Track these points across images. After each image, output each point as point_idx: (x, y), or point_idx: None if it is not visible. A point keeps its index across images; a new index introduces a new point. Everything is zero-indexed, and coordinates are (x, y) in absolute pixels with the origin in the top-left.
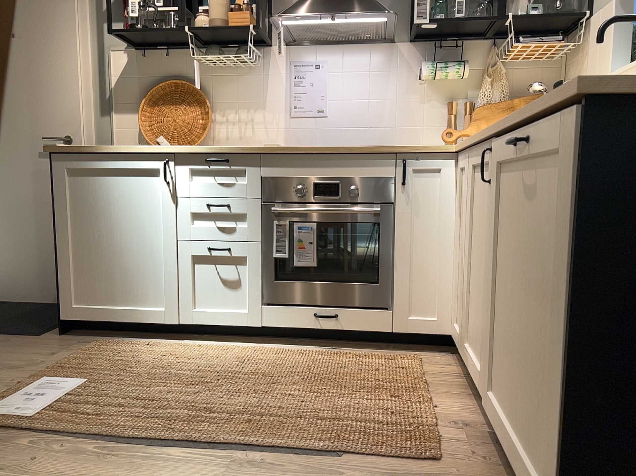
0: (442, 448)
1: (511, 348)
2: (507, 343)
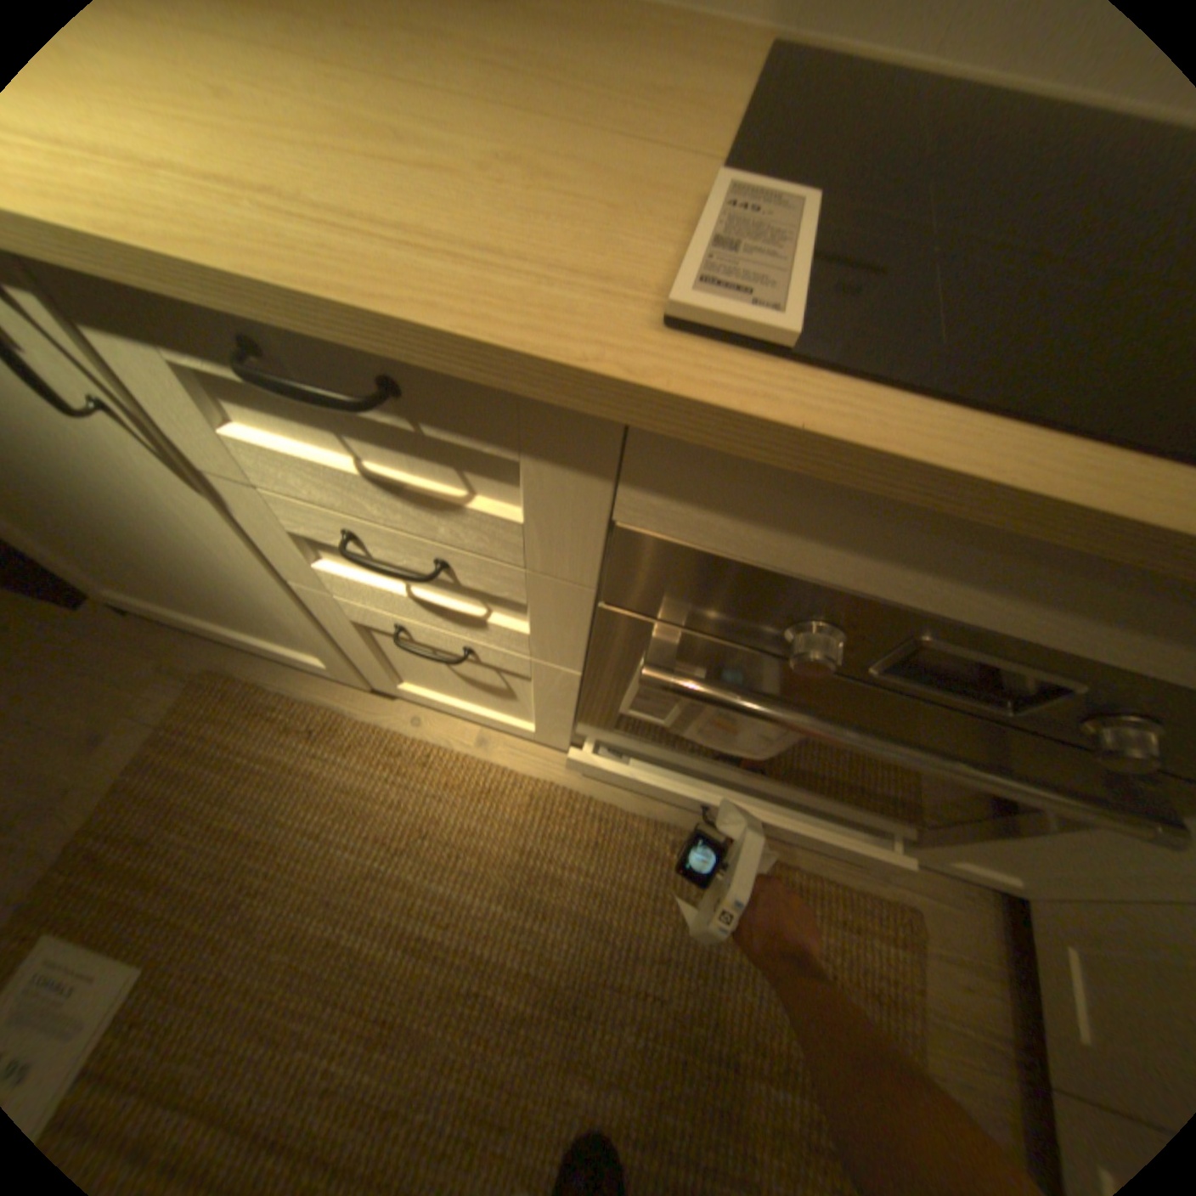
0: None
1: None
2: None
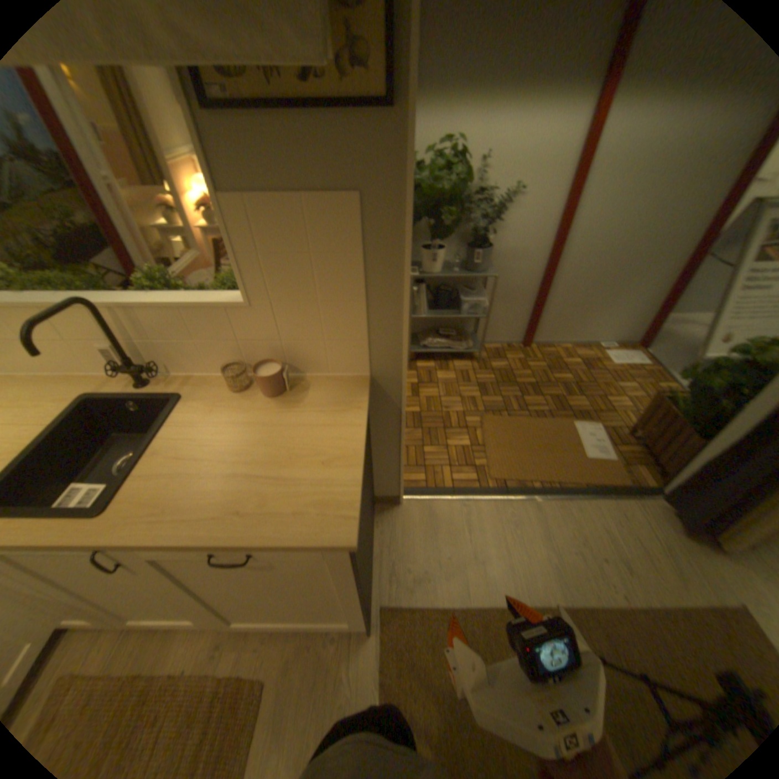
0: (243, 681)
1: (248, 609)
2: (235, 609)
